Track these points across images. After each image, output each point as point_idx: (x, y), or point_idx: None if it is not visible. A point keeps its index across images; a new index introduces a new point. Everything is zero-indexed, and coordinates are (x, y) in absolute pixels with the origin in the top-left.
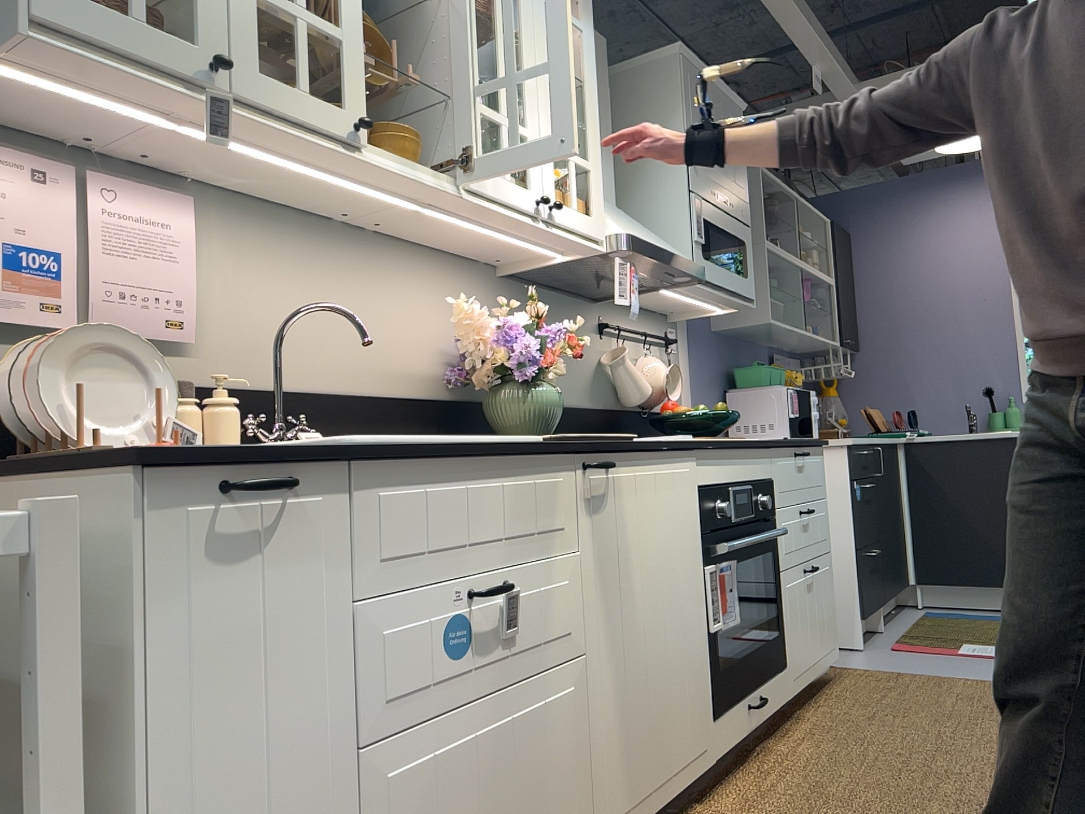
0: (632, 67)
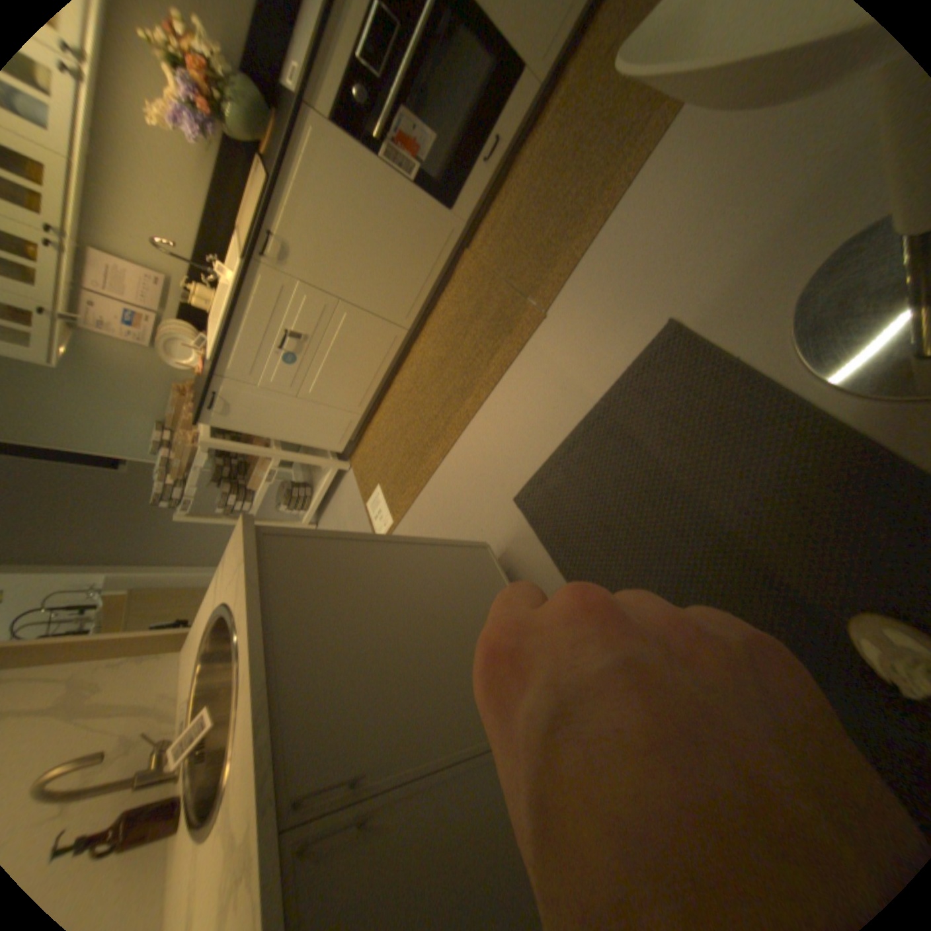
0: None
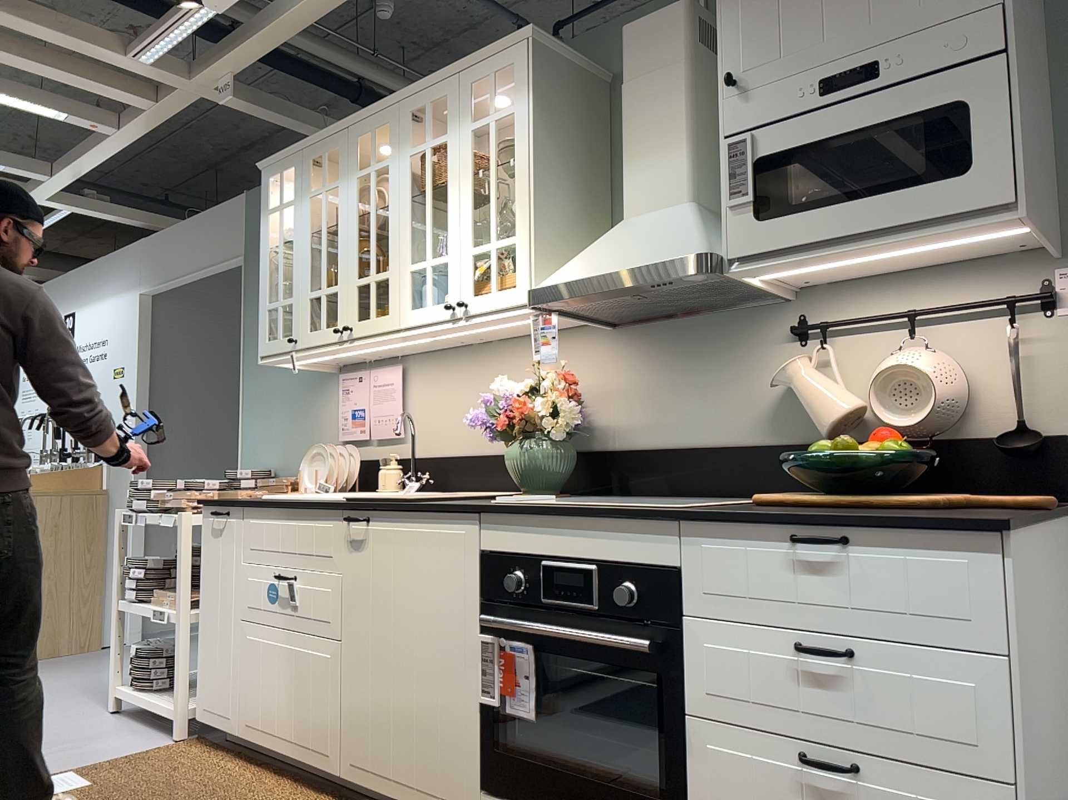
0: None
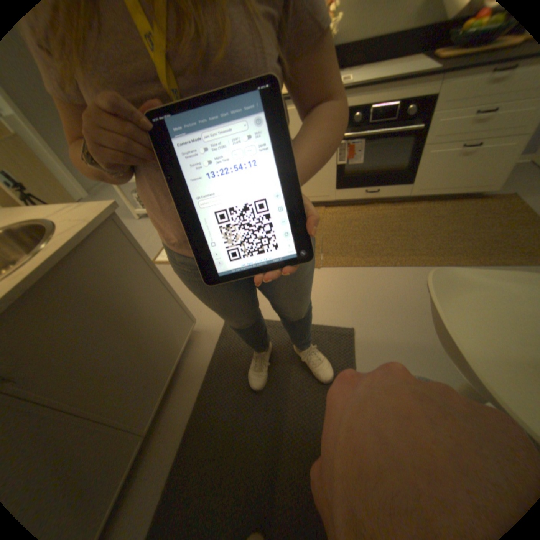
0: None
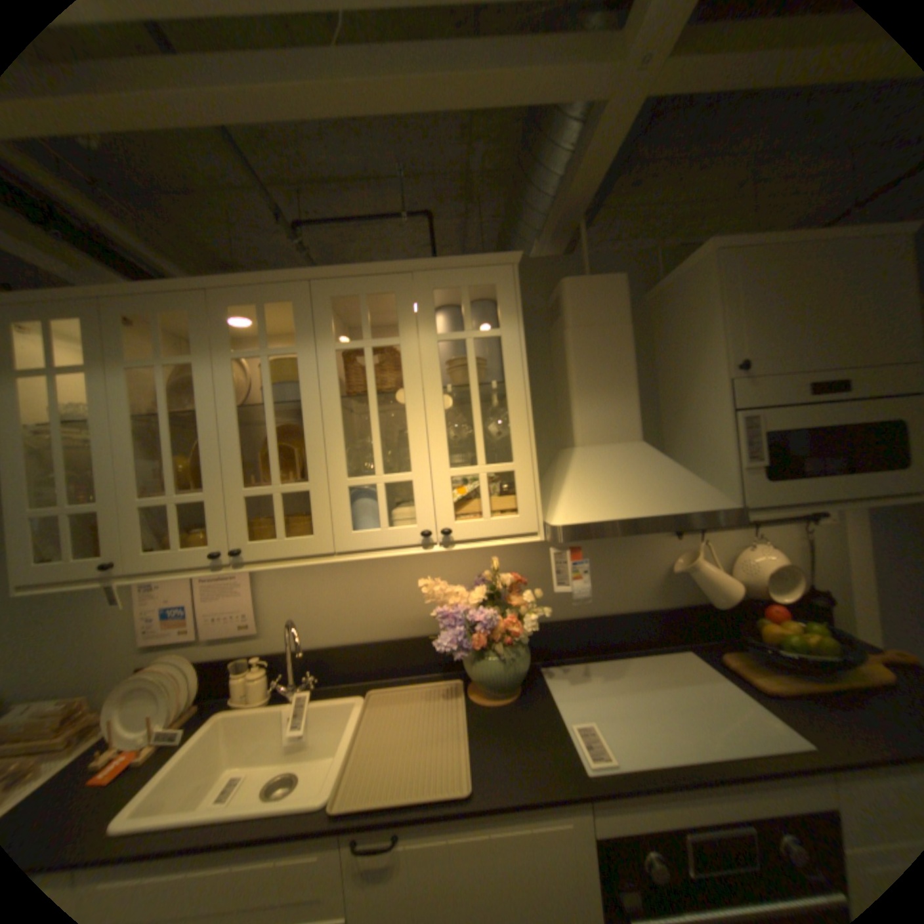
0: (677, 275)
